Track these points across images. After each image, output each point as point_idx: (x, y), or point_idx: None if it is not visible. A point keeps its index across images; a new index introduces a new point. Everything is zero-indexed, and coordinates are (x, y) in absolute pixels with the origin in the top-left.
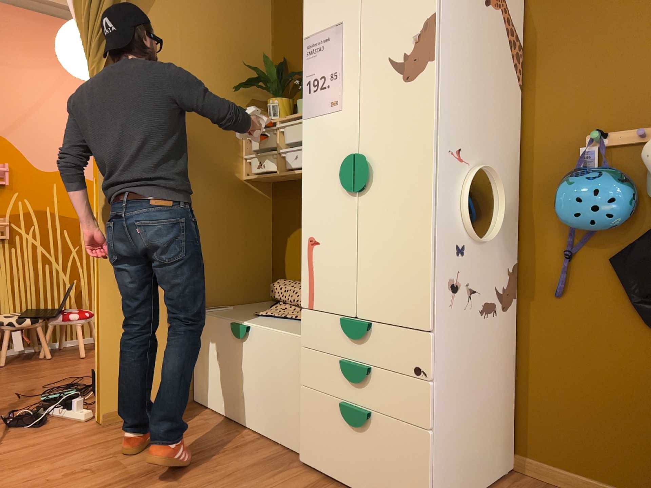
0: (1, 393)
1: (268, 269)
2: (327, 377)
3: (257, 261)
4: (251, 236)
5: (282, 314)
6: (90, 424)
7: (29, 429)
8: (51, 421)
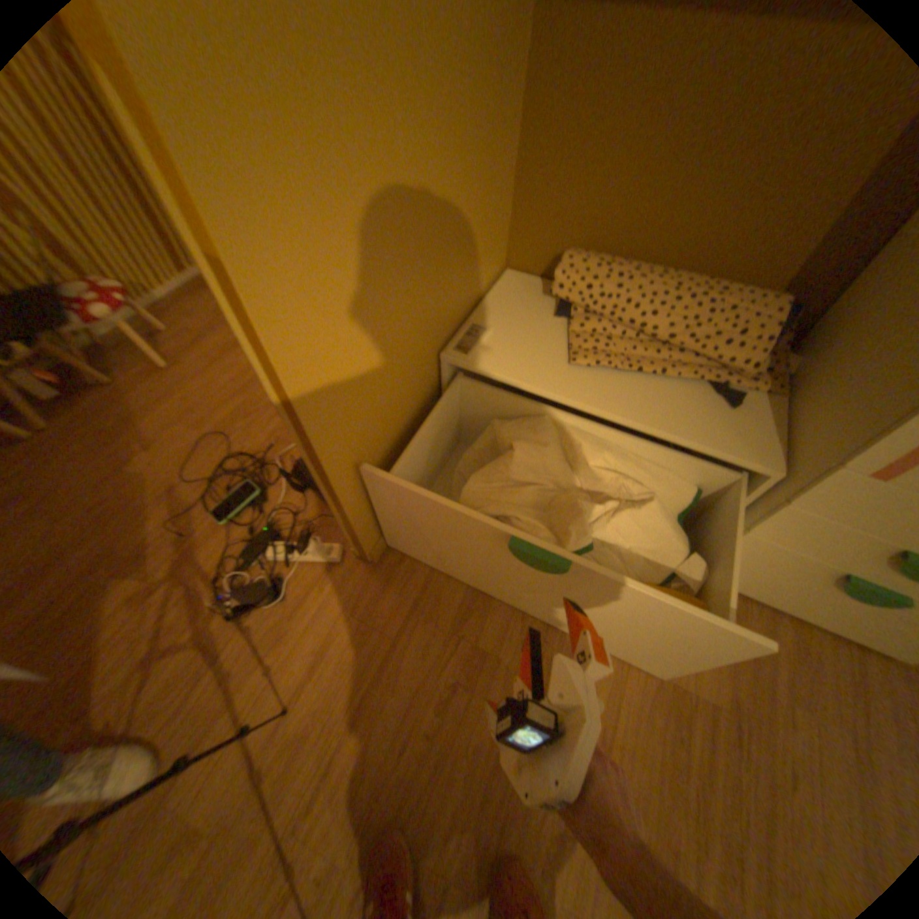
0: (132, 520)
1: (508, 209)
2: (835, 547)
3: (499, 201)
4: (499, 142)
5: (626, 359)
6: (354, 563)
7: (277, 610)
8: (288, 573)
